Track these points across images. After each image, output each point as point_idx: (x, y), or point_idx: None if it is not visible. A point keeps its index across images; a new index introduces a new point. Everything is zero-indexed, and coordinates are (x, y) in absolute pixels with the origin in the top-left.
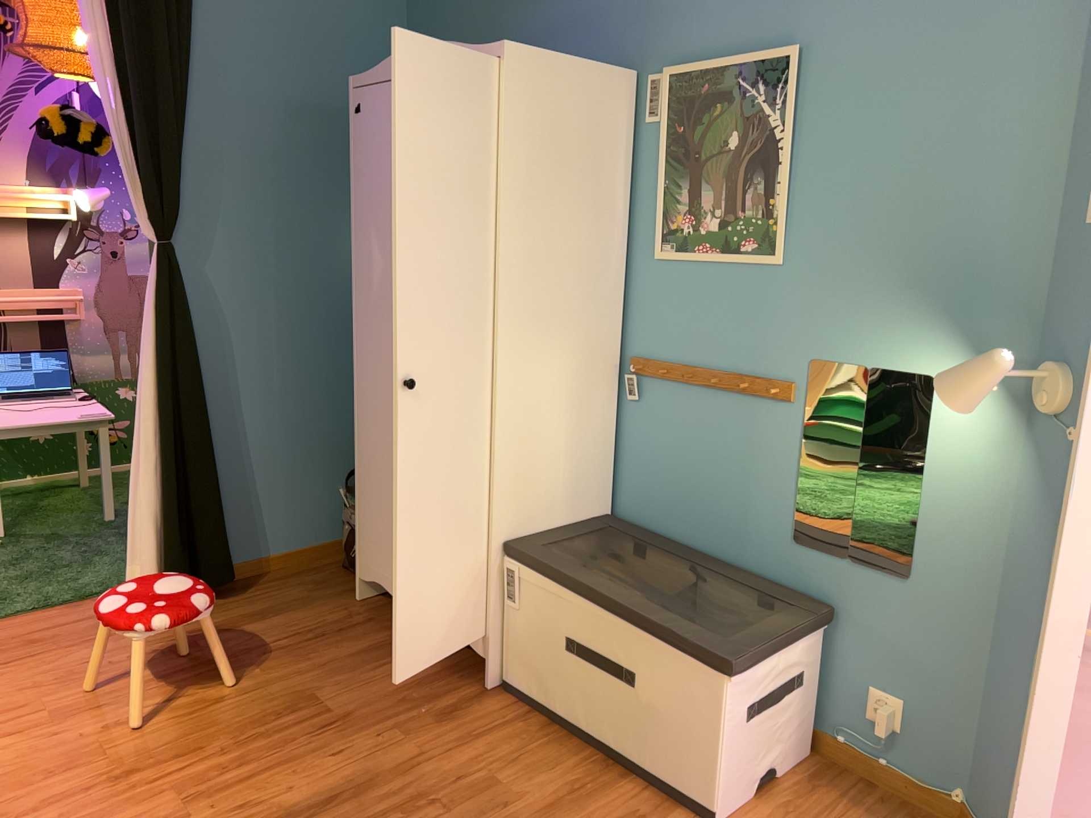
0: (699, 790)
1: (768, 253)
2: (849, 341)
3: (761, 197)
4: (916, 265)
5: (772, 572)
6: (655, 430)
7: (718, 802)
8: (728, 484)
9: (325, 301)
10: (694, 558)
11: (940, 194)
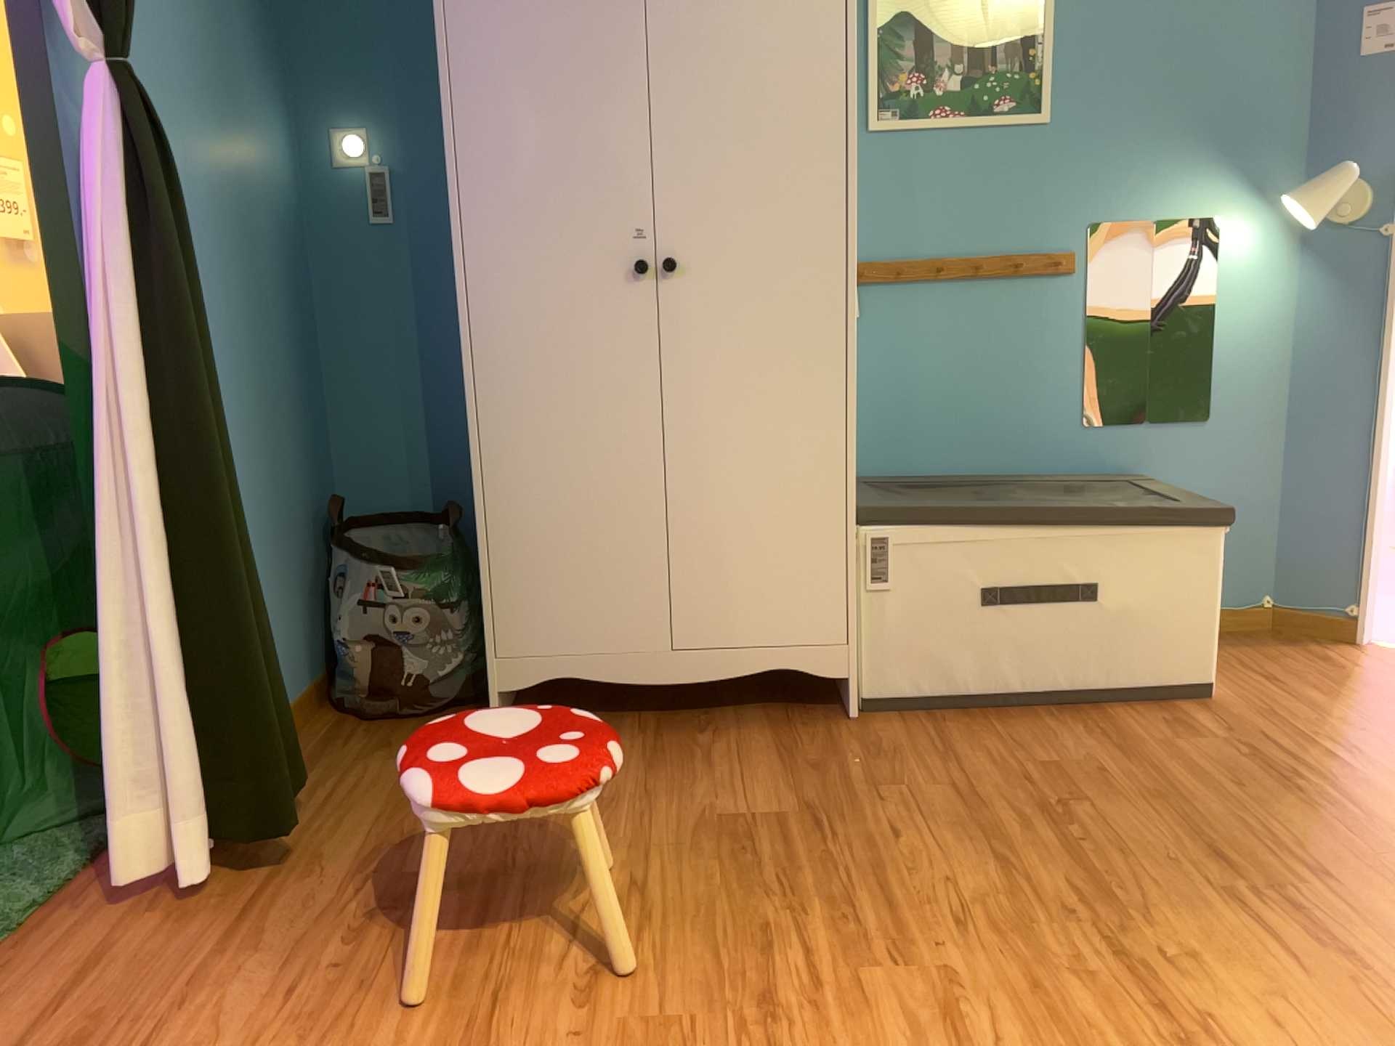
0: (1184, 672)
1: (1031, 112)
2: (1130, 197)
3: (1017, 47)
4: (1193, 111)
5: (1064, 467)
6: (883, 352)
7: (1209, 671)
8: (996, 387)
9: (247, 245)
10: (987, 478)
11: (1212, 39)
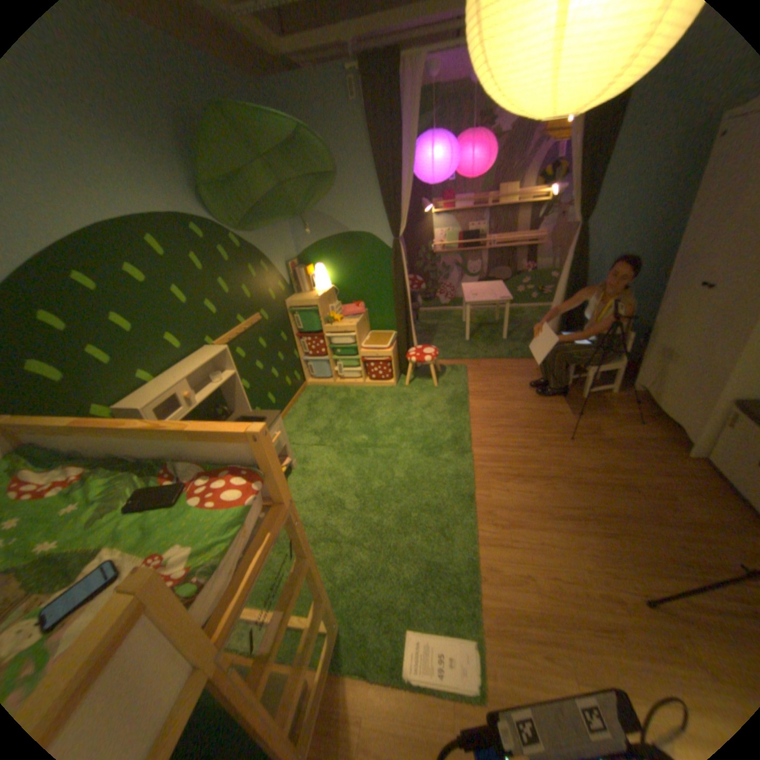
0: None
1: None
2: None
3: None
4: None
5: None
6: None
7: None
8: None
9: (662, 245)
10: None
11: None
